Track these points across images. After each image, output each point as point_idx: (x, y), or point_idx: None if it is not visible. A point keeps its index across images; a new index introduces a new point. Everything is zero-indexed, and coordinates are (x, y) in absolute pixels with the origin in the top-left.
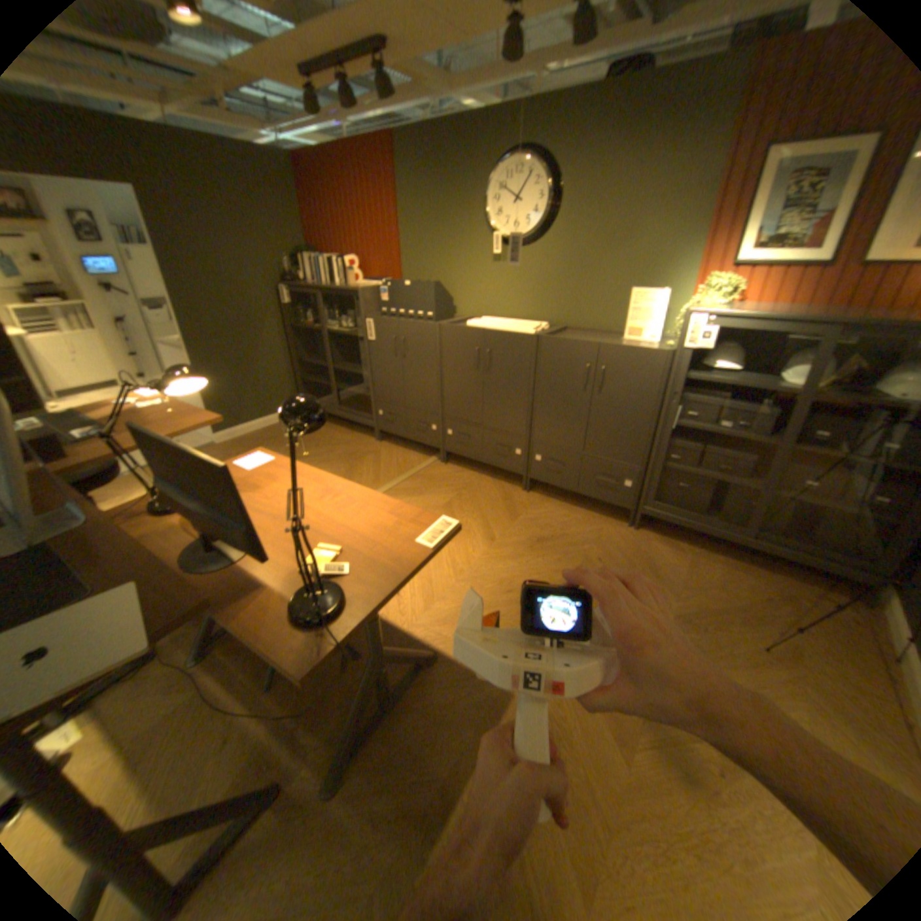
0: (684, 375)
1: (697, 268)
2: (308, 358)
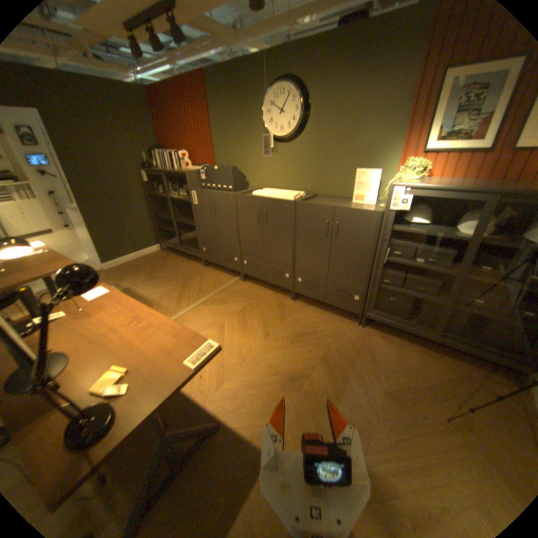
0: (391, 228)
1: (399, 155)
2: (162, 214)
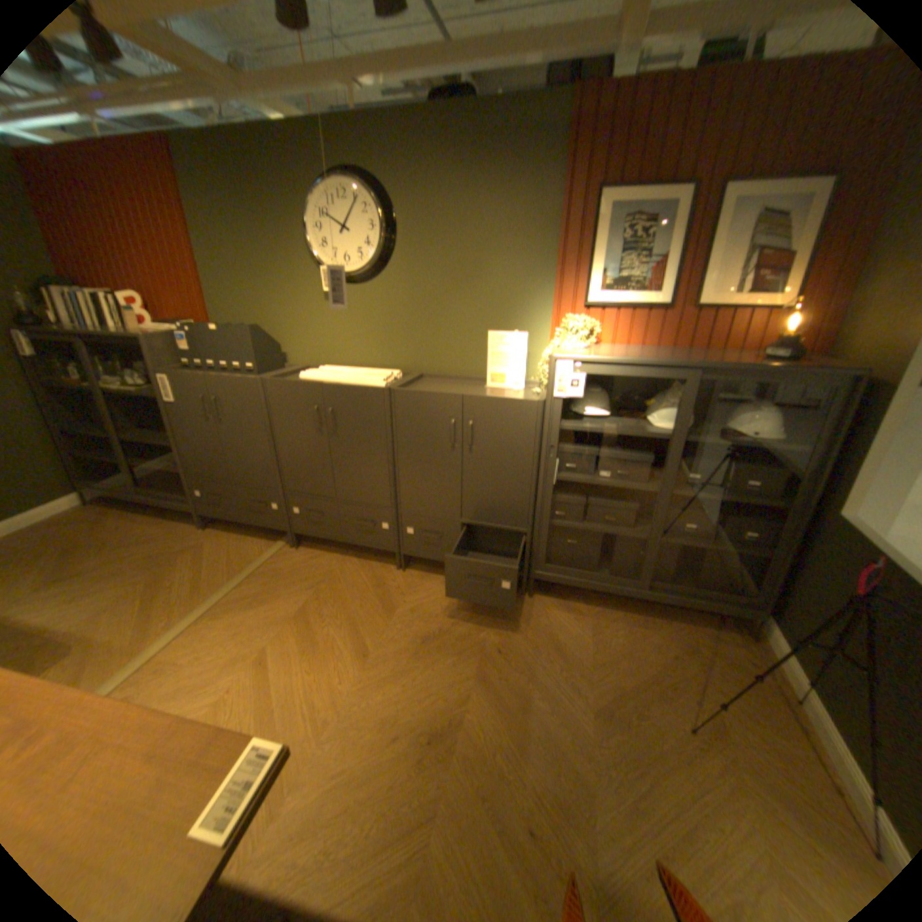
0: (558, 426)
1: (549, 310)
2: (80, 426)
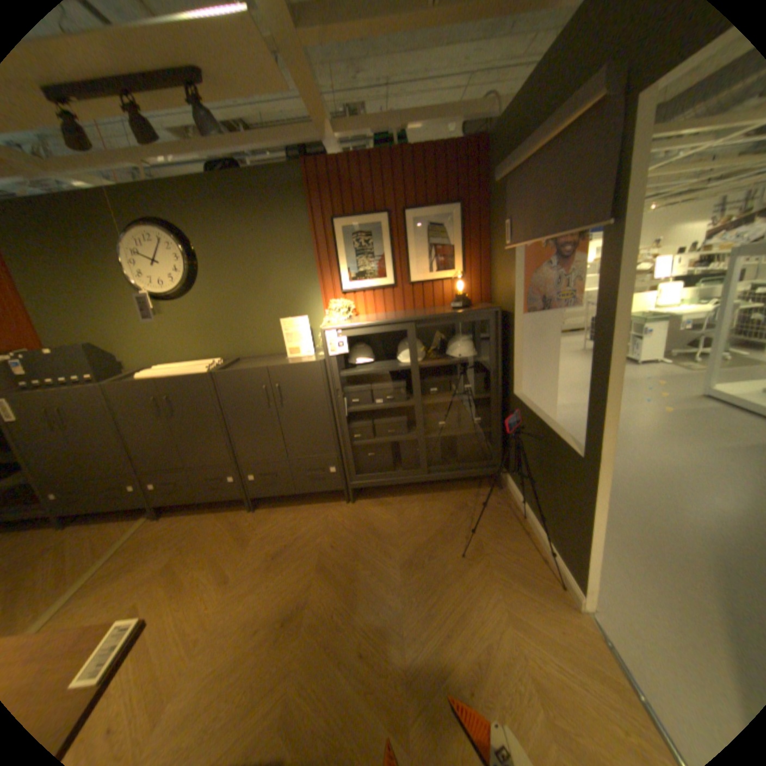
0: (338, 375)
1: (320, 299)
2: None
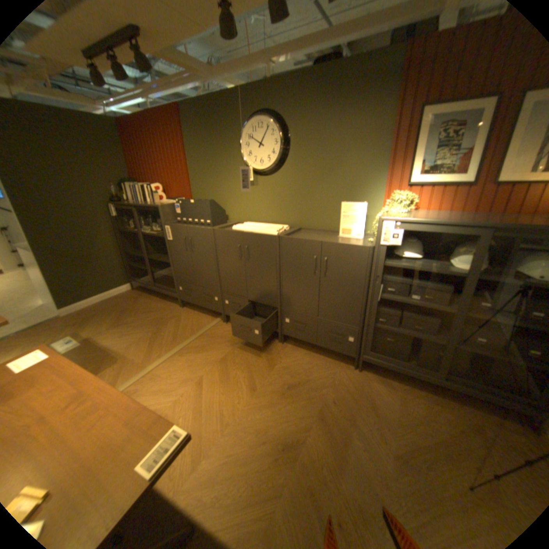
0: (383, 263)
1: (383, 188)
2: (133, 250)
